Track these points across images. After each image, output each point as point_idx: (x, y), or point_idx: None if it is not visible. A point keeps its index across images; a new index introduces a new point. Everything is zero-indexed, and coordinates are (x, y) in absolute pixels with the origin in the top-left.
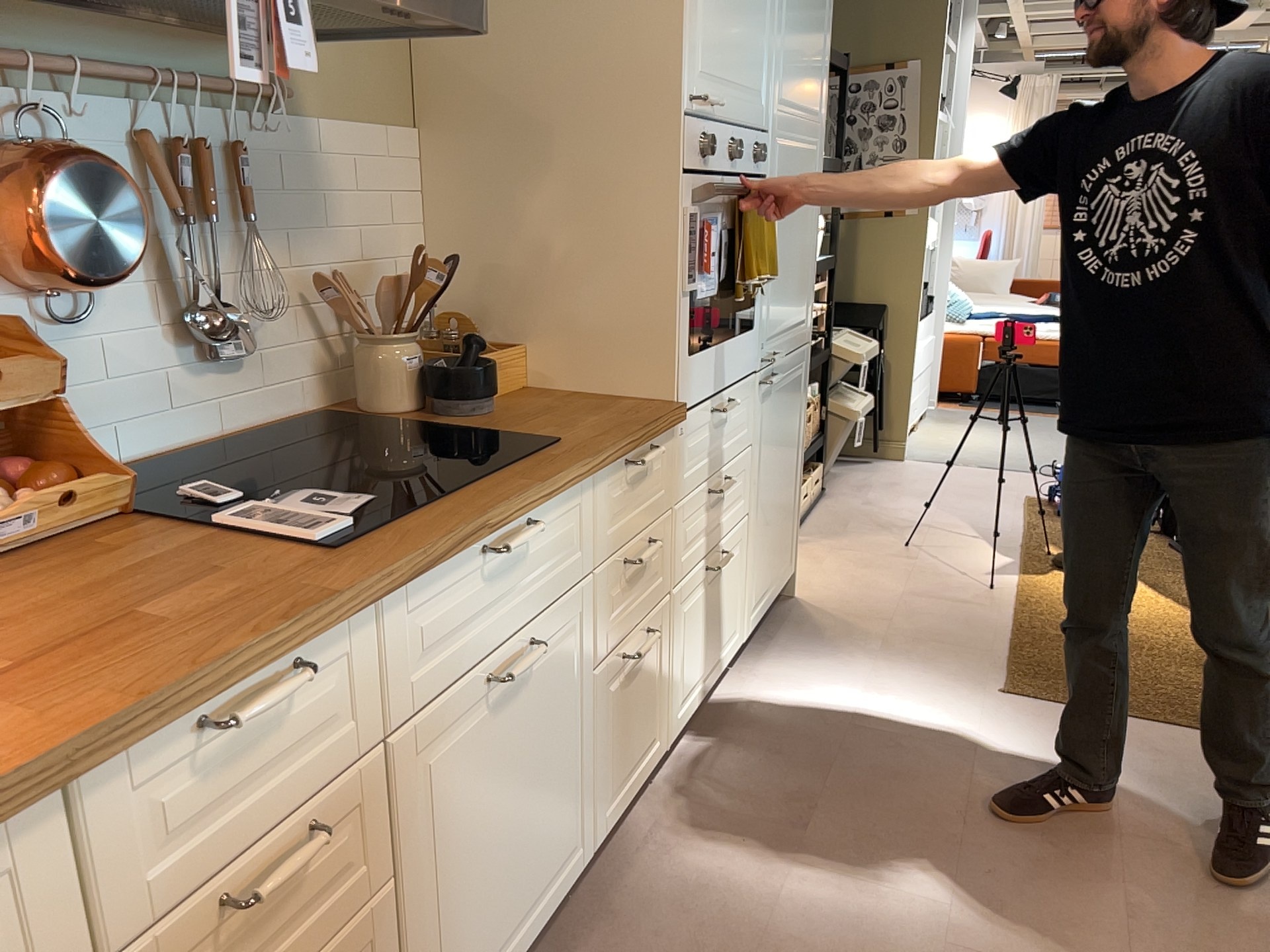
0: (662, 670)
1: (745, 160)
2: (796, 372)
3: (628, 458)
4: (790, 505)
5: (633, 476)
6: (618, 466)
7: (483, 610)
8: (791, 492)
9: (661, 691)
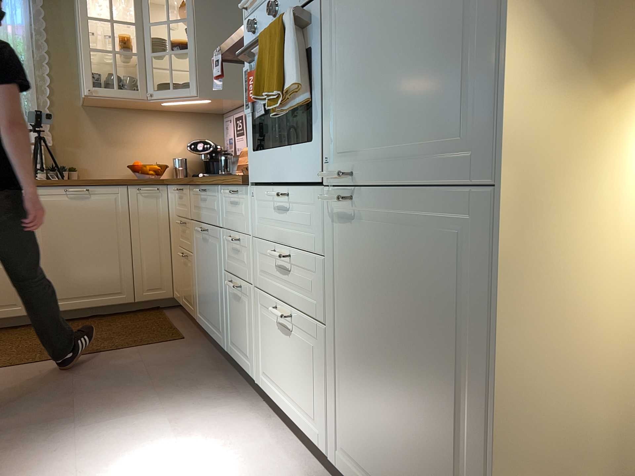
0: (251, 327)
1: (290, 3)
2: (436, 225)
3: (229, 190)
4: (443, 452)
5: (233, 201)
6: (226, 191)
7: (201, 207)
8: (442, 429)
9: (251, 339)
